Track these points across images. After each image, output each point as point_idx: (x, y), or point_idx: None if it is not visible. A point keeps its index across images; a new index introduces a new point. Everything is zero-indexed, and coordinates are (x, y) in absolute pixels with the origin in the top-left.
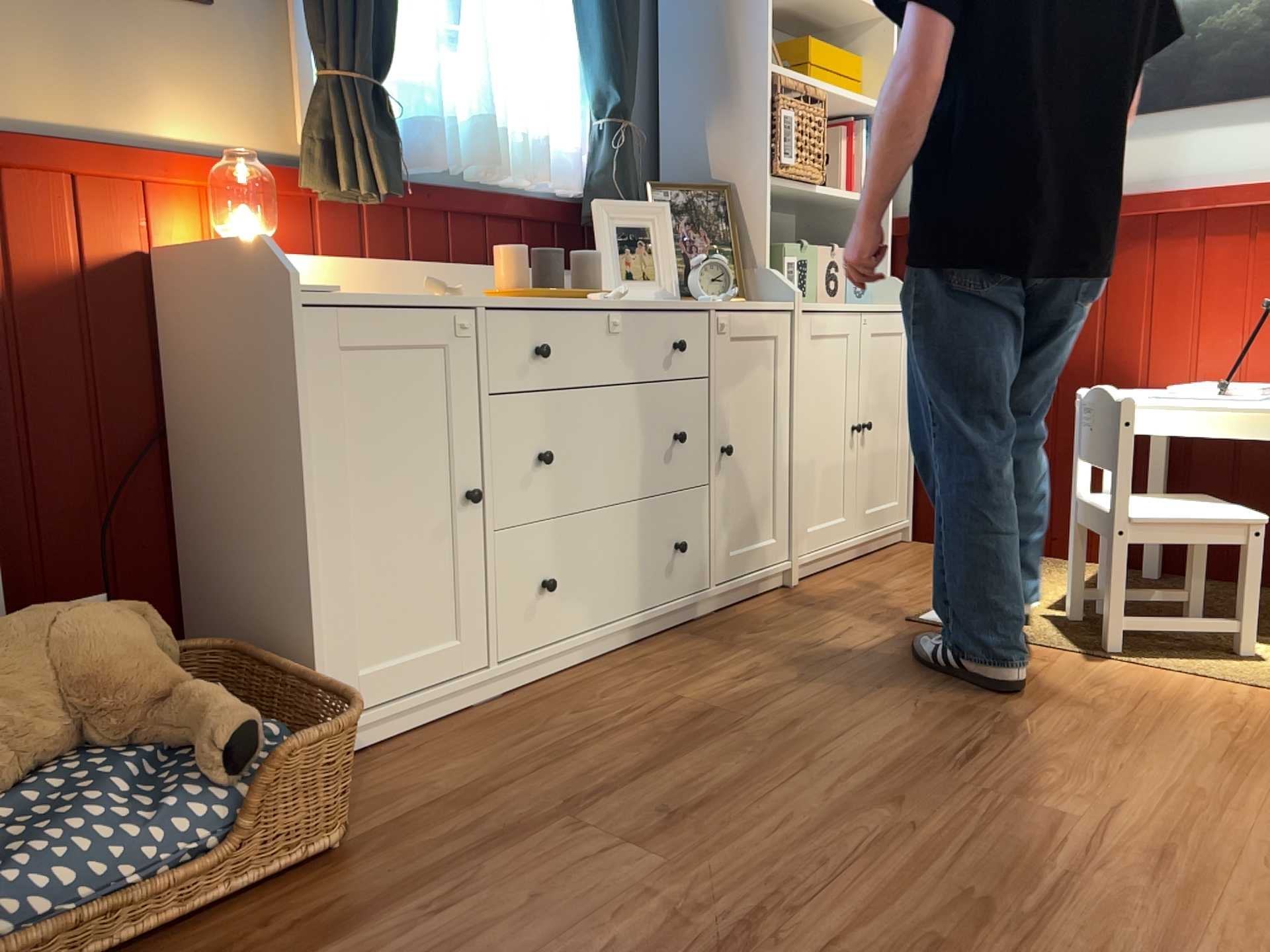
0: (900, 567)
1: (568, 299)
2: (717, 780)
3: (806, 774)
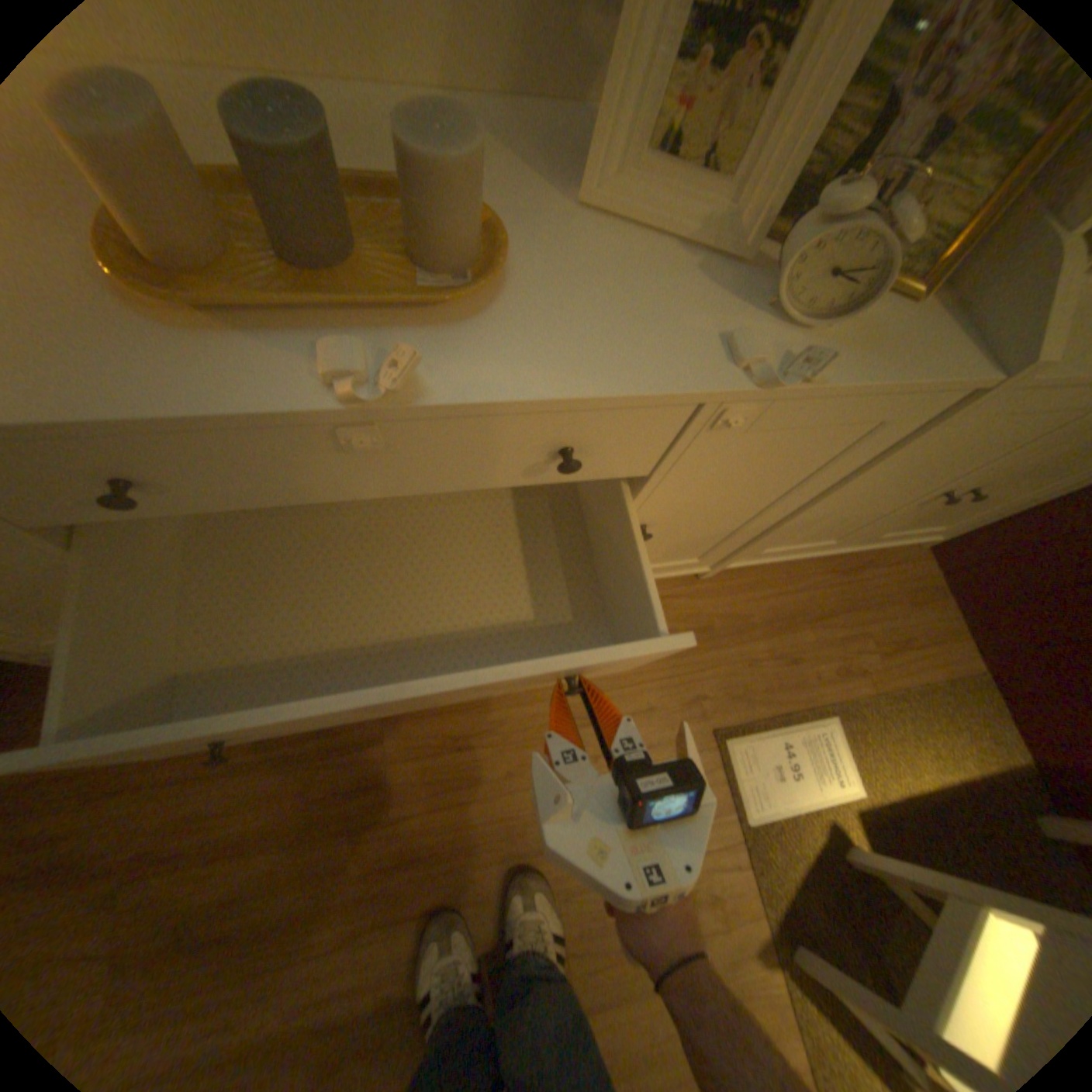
0: (843, 607)
1: (282, 331)
2: (262, 913)
3: (326, 962)
